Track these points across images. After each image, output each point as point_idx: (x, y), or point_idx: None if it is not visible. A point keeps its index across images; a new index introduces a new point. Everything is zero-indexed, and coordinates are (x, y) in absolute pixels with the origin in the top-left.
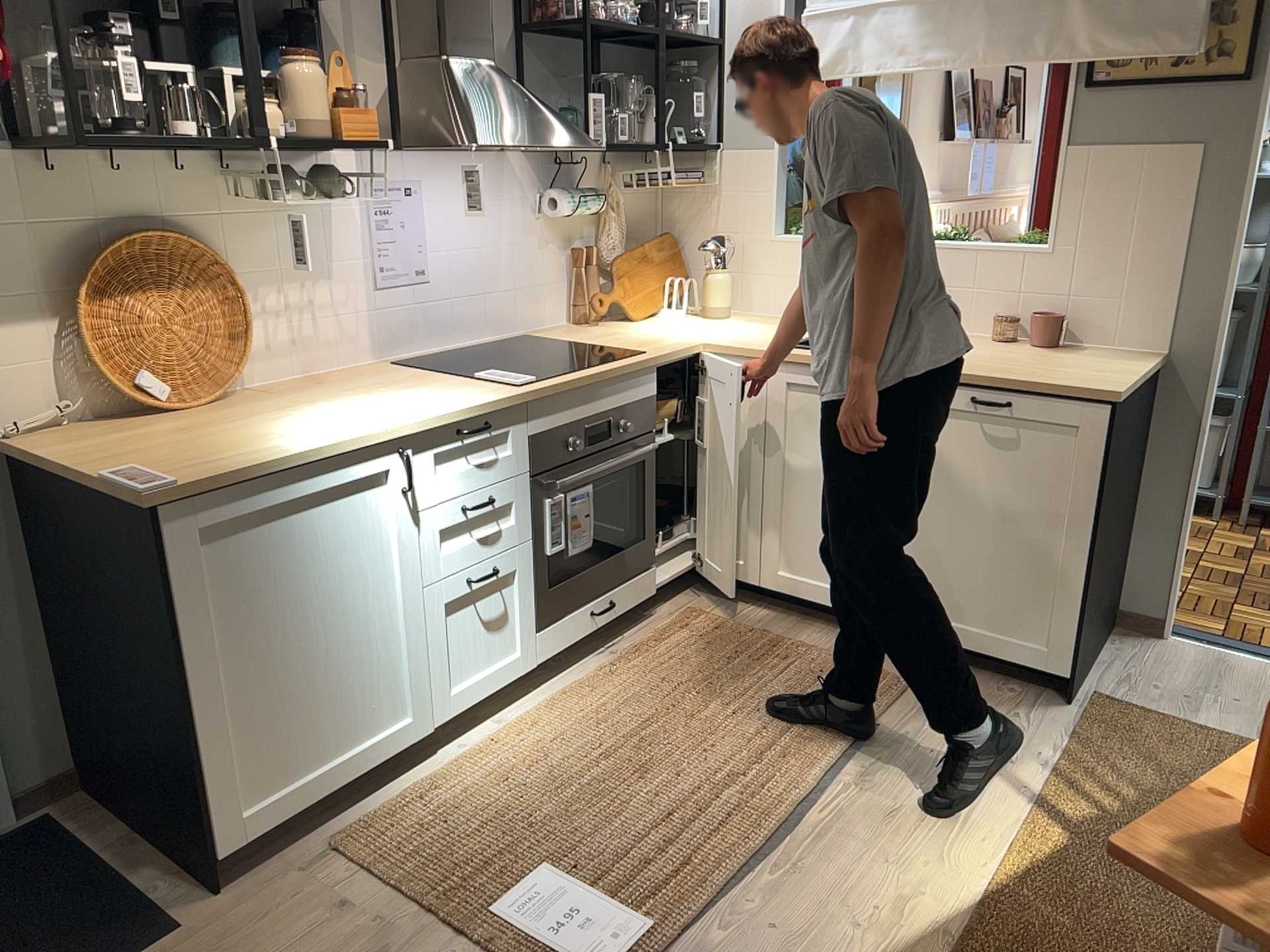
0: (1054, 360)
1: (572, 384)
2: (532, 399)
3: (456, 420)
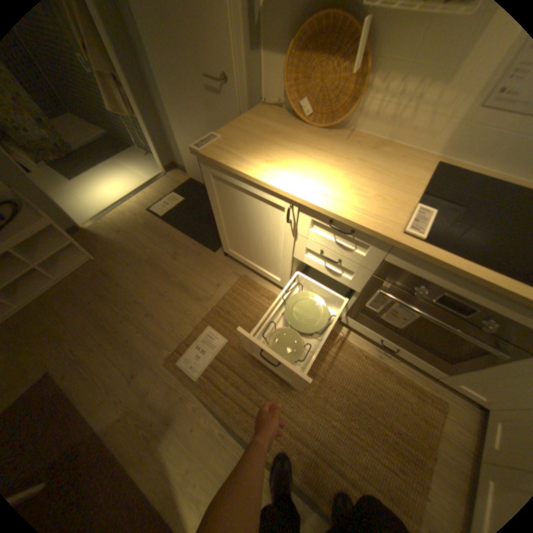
0: None
1: (448, 266)
2: (399, 245)
3: (330, 215)
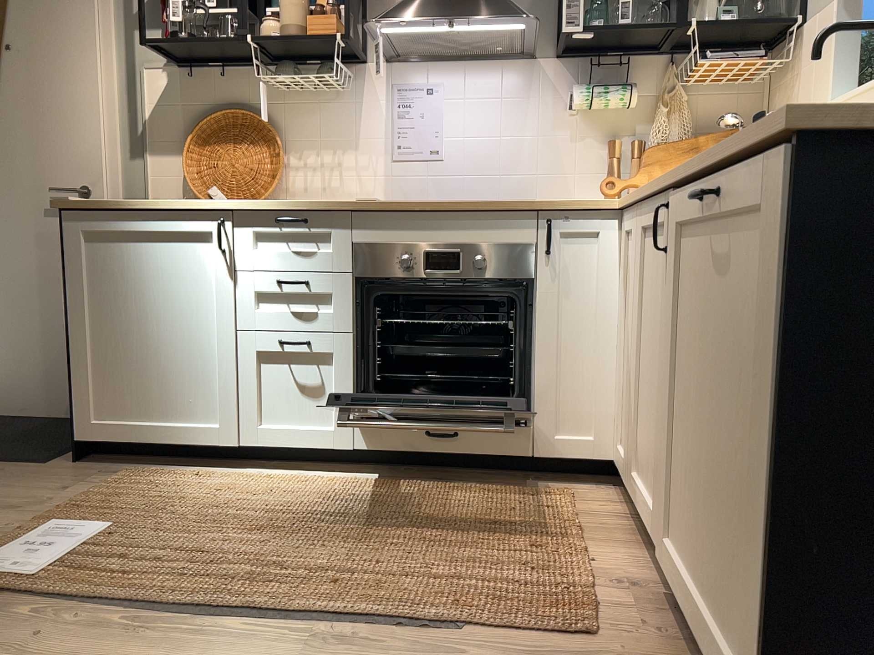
0: None
1: (403, 206)
2: (354, 209)
3: (273, 210)
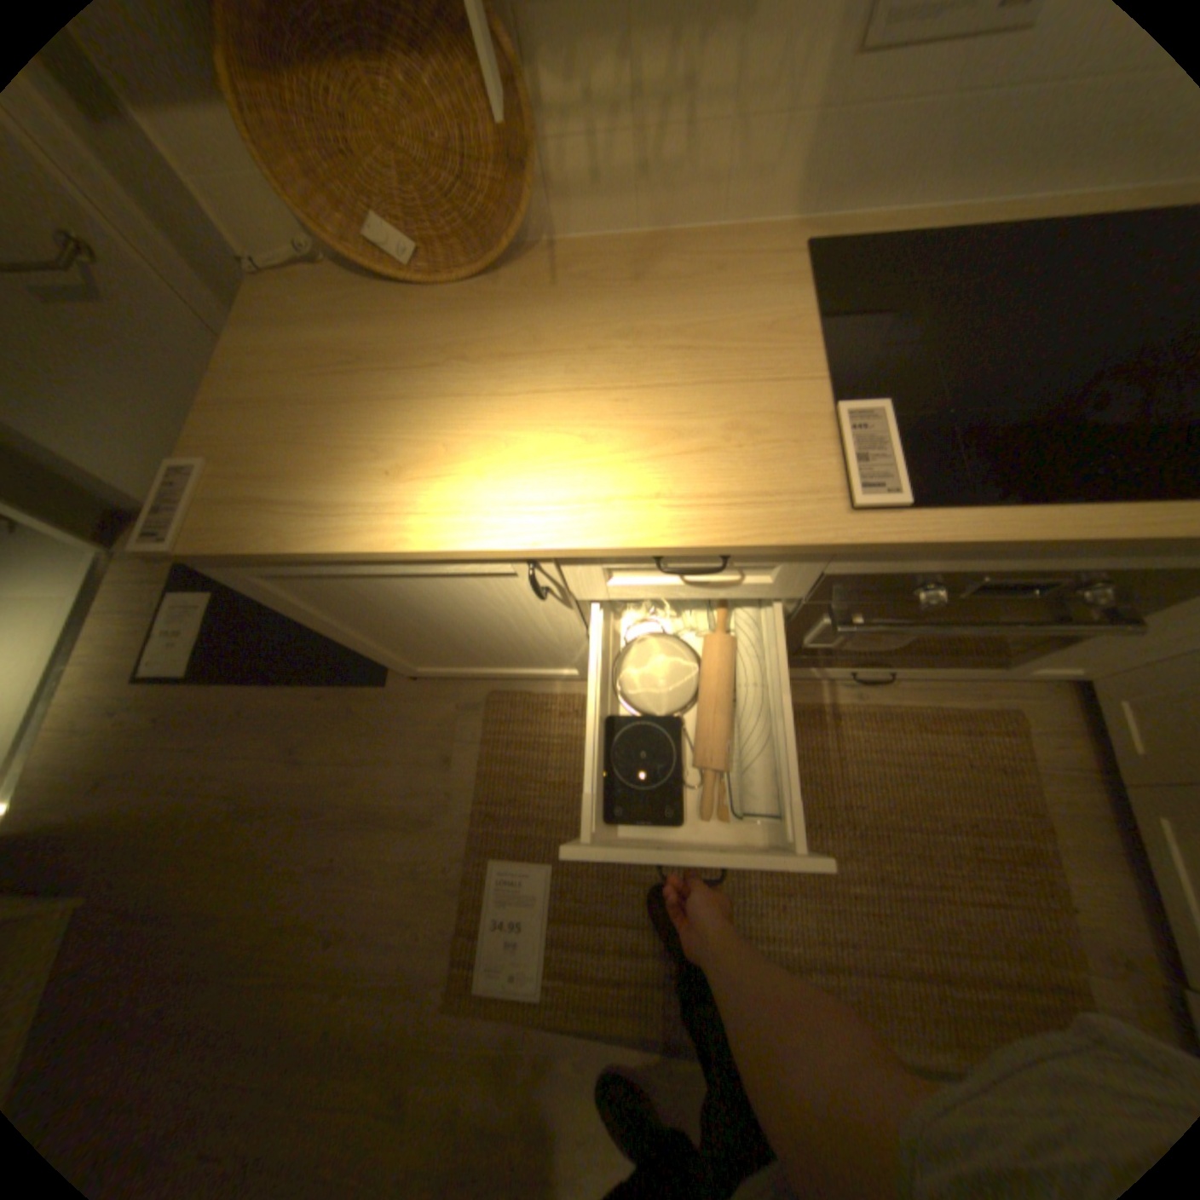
0: None
1: (989, 544)
2: (856, 546)
3: (652, 549)
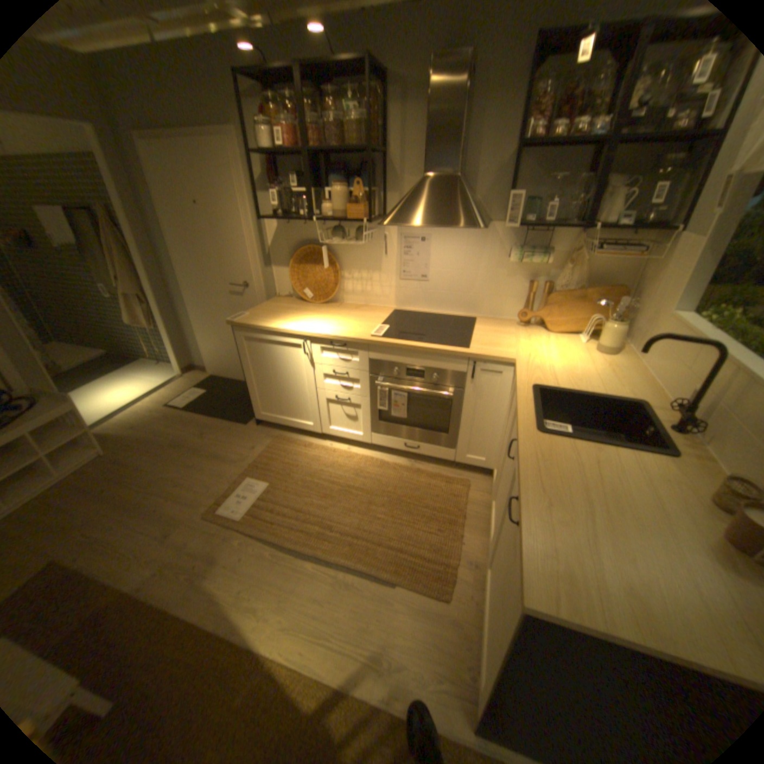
0: (658, 549)
1: (394, 346)
2: (369, 344)
3: (329, 338)
